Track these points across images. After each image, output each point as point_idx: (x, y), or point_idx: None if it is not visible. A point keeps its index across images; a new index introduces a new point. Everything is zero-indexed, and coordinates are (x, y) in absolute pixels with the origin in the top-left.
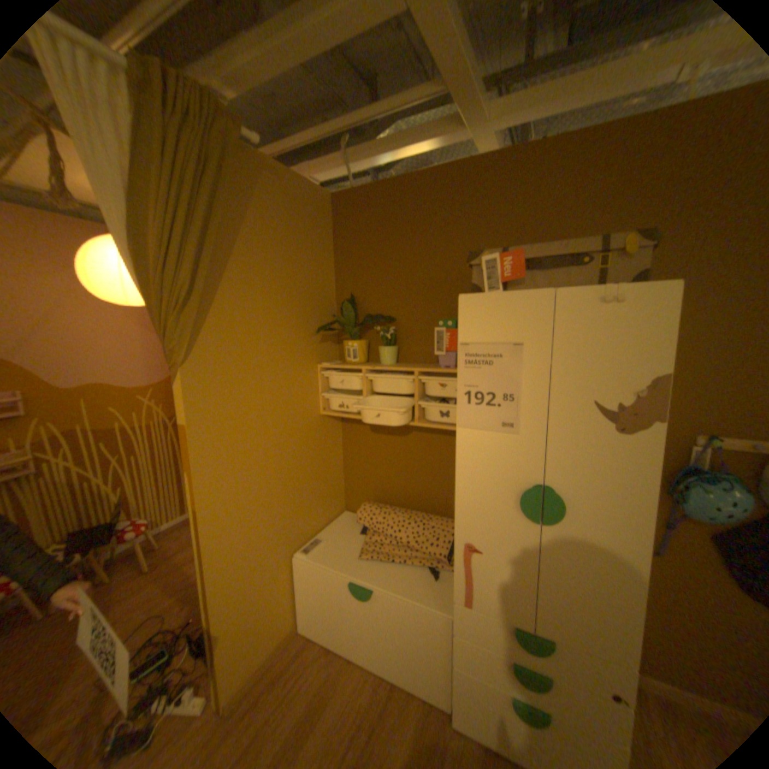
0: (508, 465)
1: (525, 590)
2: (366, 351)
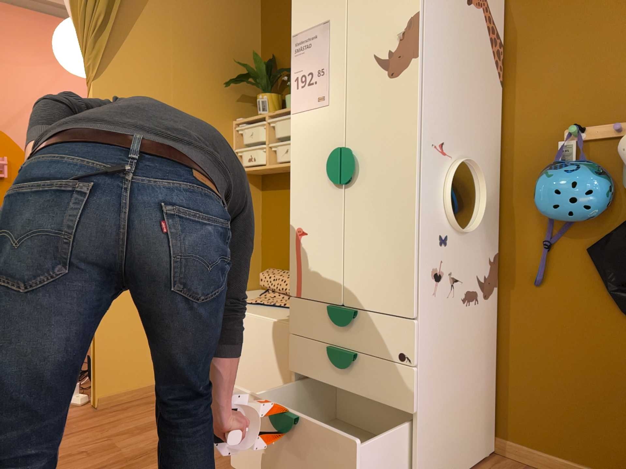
0: (322, 137)
1: (335, 259)
2: (278, 106)
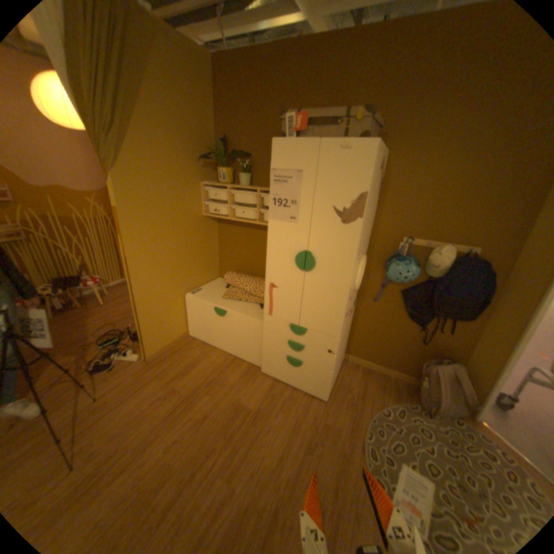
0: (291, 240)
1: (295, 304)
2: (232, 176)
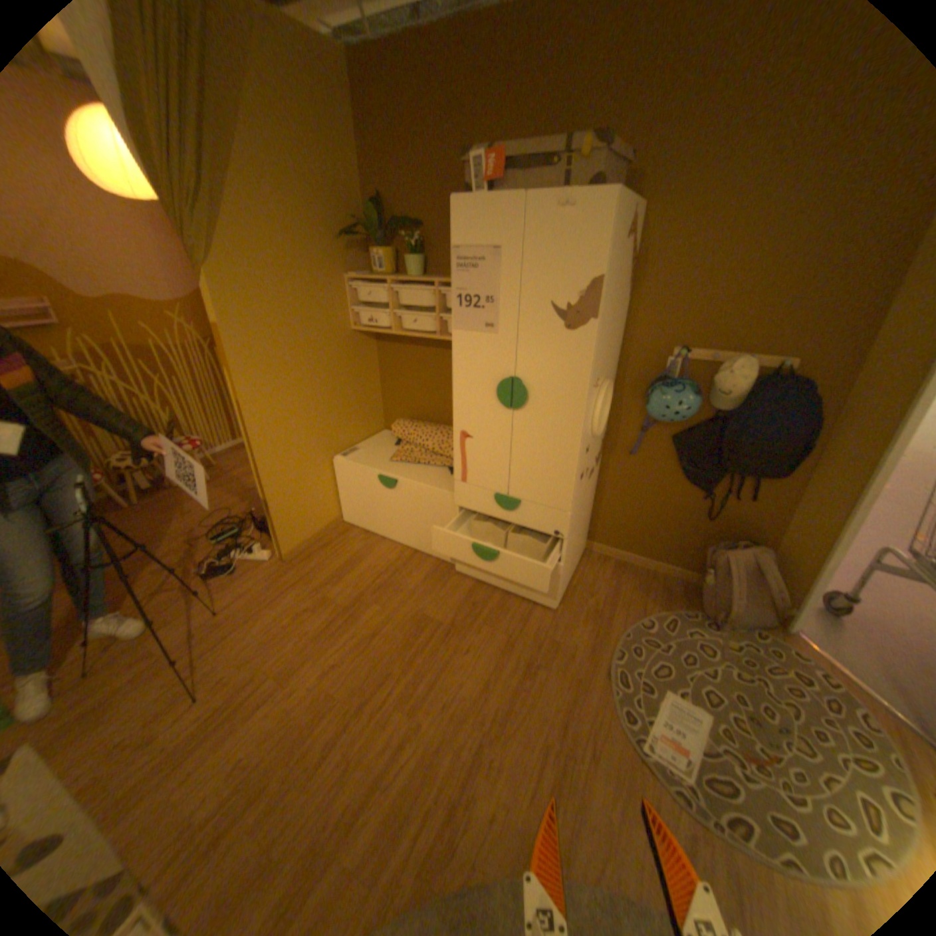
0: (489, 362)
1: (500, 463)
2: (393, 262)
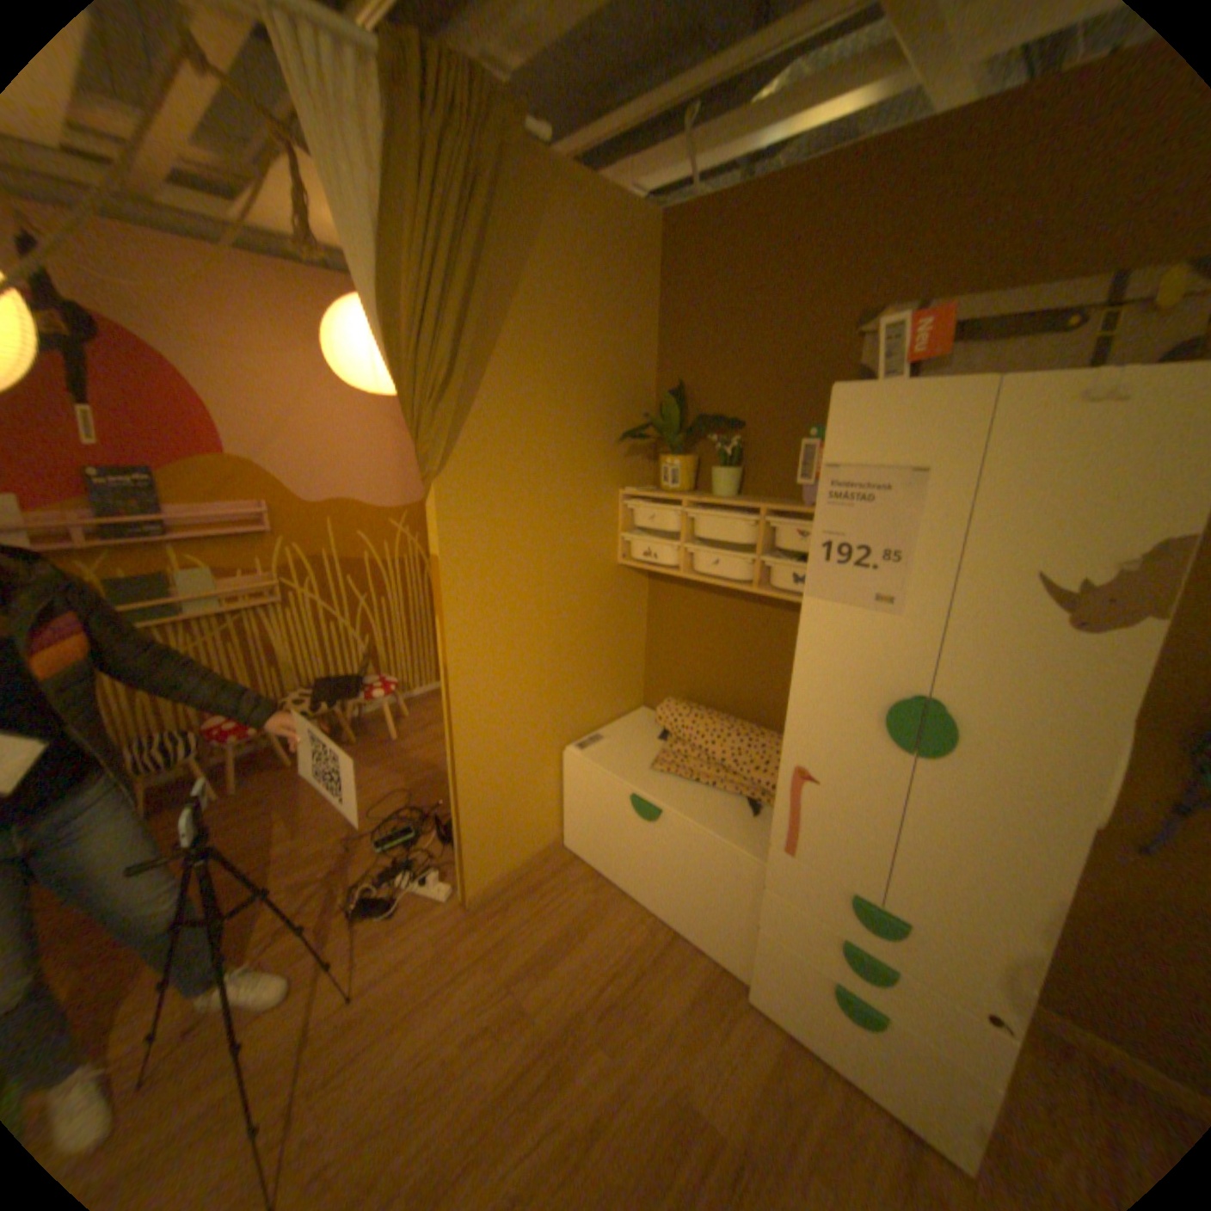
0: (877, 660)
1: (877, 844)
2: (693, 473)
